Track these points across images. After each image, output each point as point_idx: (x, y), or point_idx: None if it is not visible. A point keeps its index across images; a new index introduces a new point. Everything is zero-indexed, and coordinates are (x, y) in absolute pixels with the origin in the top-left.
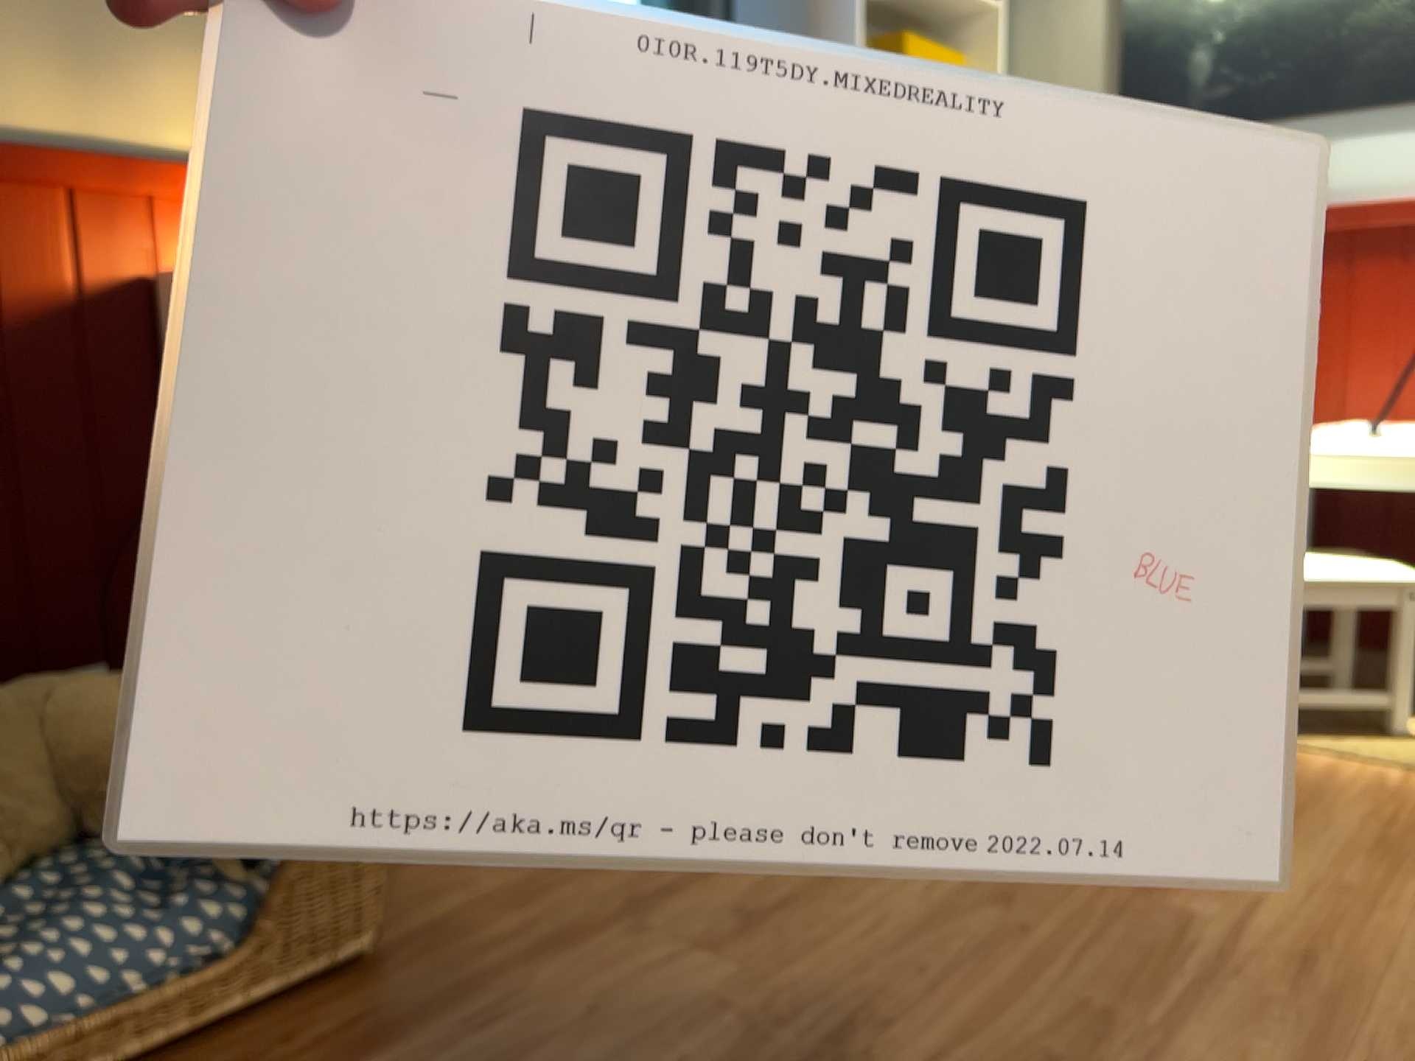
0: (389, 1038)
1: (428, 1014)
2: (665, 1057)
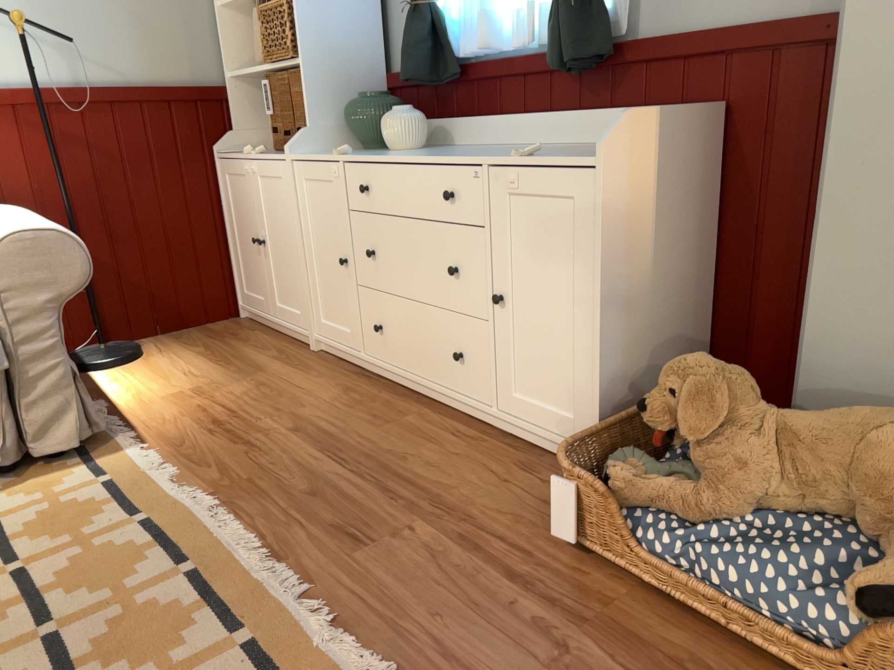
0: None
1: None
2: None
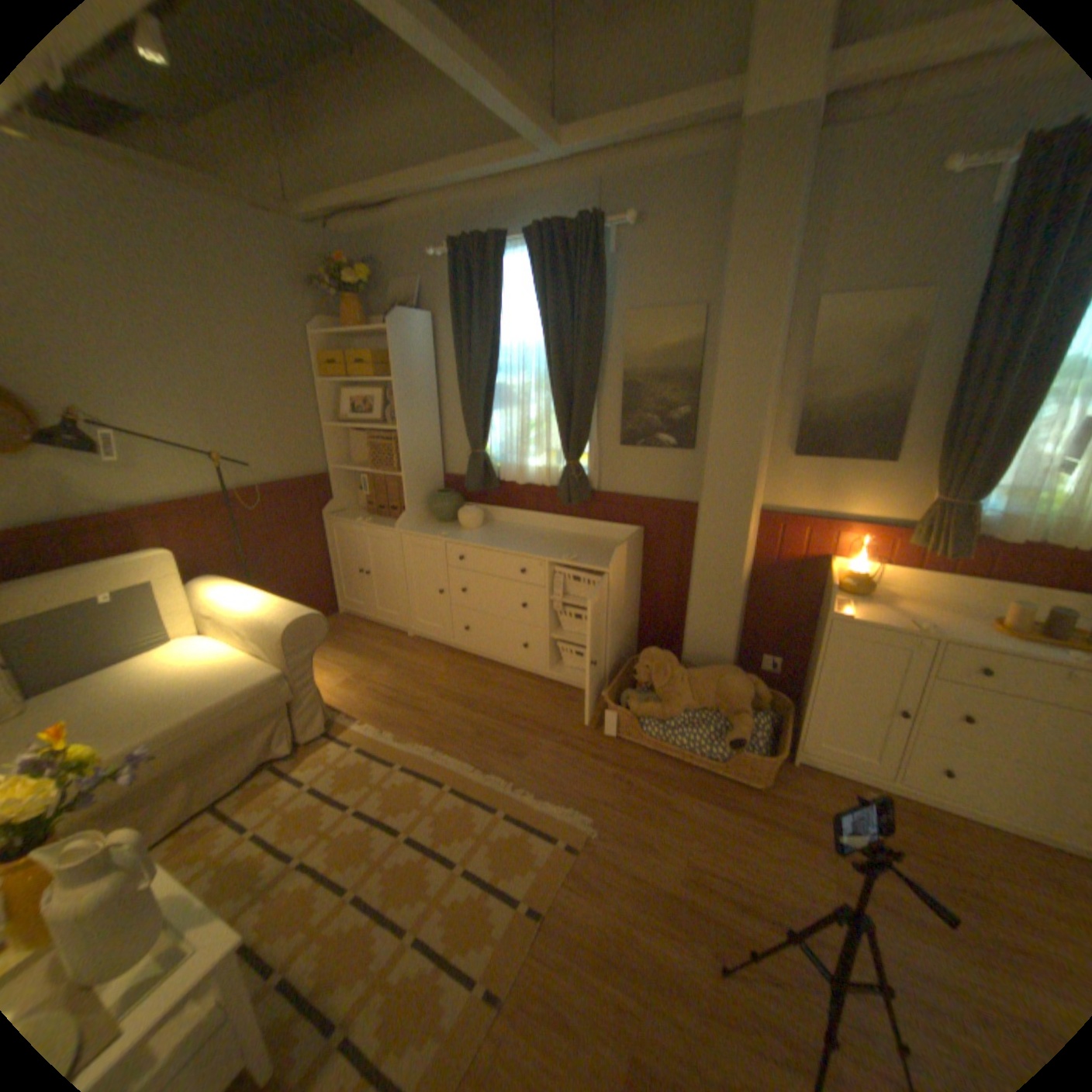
0: (739, 814)
1: (752, 819)
2: (779, 890)
